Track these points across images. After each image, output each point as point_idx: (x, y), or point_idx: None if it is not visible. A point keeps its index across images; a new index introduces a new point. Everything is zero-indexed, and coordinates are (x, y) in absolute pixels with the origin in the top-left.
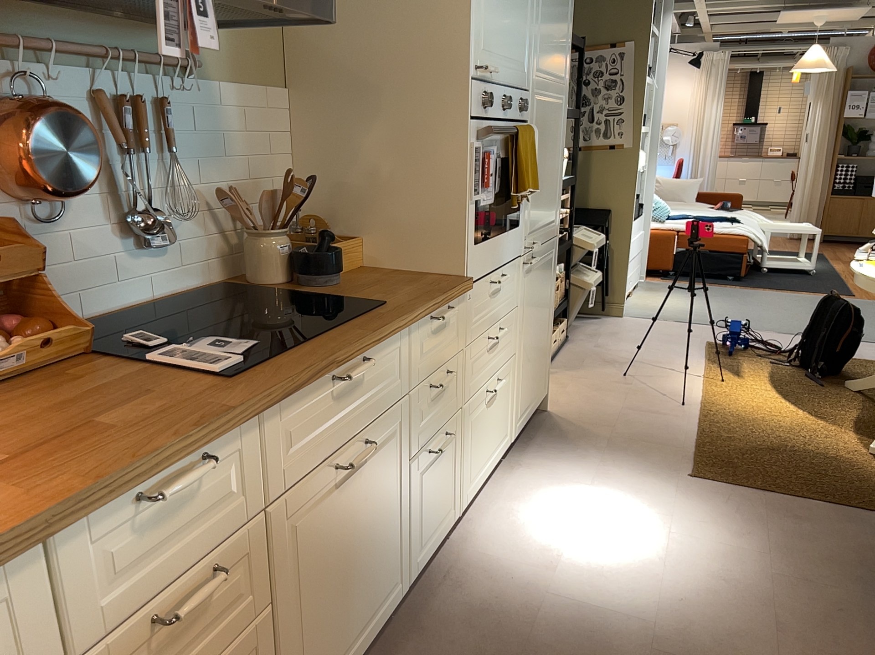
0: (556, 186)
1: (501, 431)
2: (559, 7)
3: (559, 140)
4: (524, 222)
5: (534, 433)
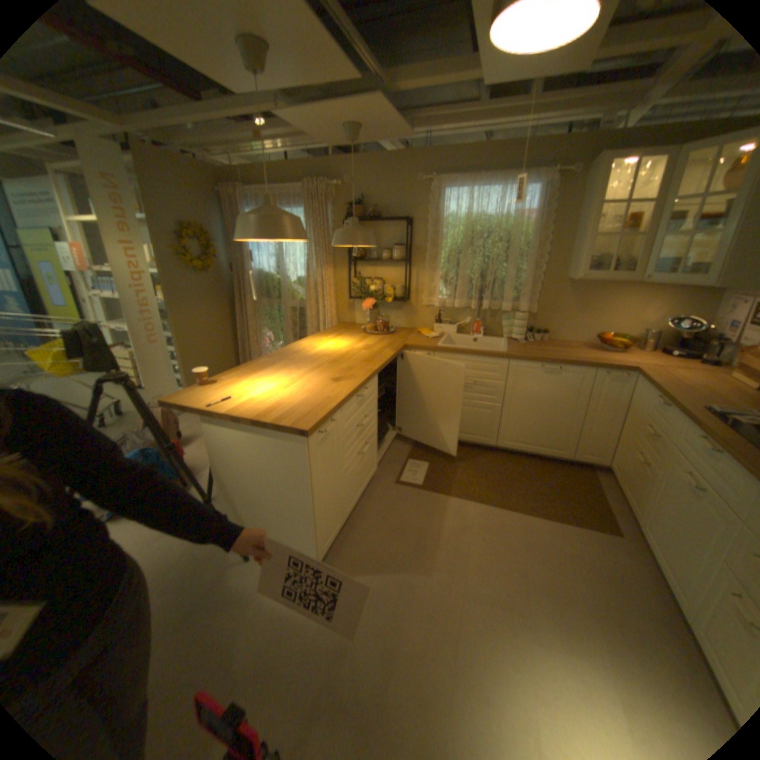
0: None
1: None
2: None
3: None
4: None
5: None
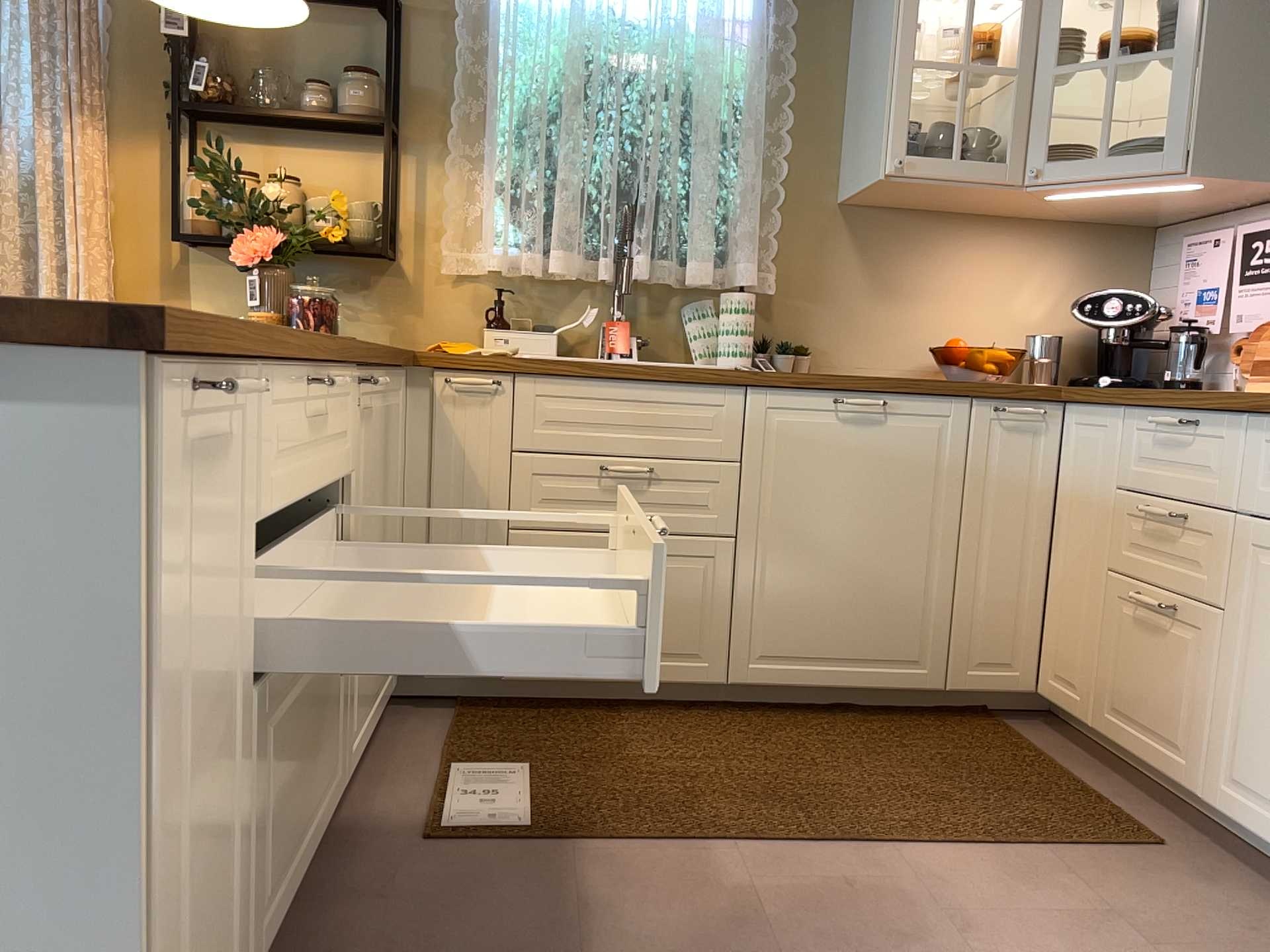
0: None
1: None
2: None
3: None
4: None
5: None
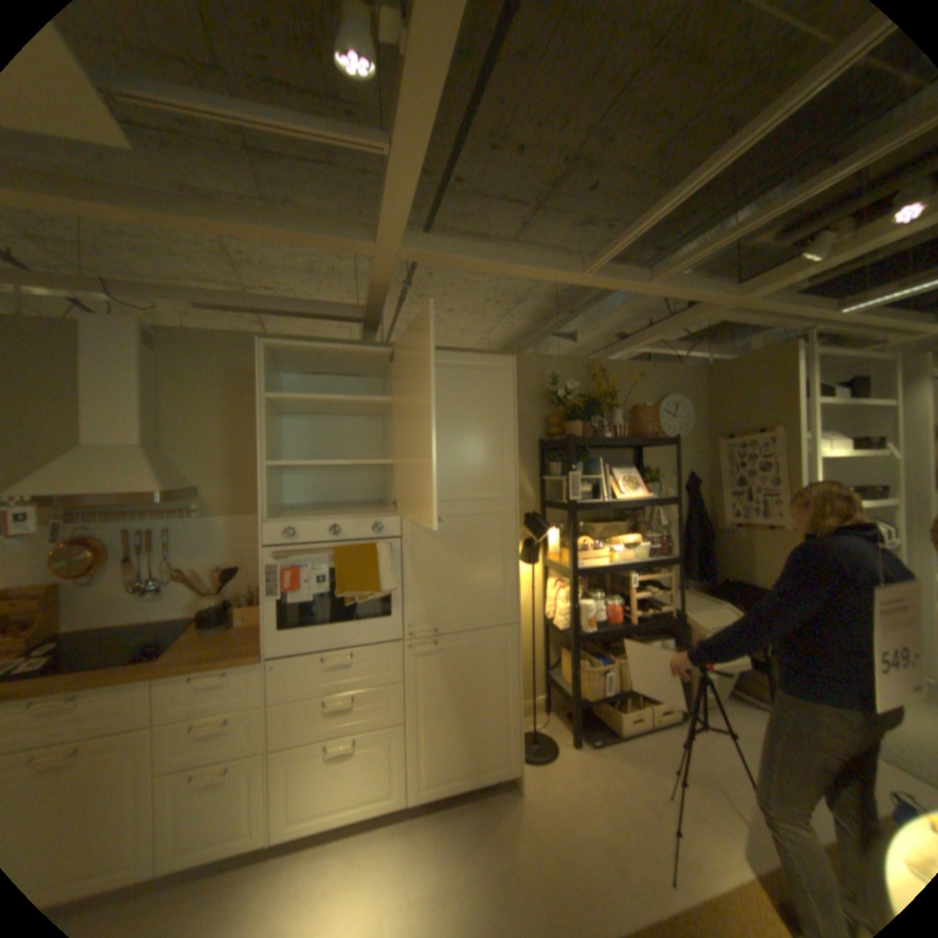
0: (496, 582)
1: (369, 791)
2: (464, 445)
3: (495, 543)
4: (403, 613)
5: (473, 811)
